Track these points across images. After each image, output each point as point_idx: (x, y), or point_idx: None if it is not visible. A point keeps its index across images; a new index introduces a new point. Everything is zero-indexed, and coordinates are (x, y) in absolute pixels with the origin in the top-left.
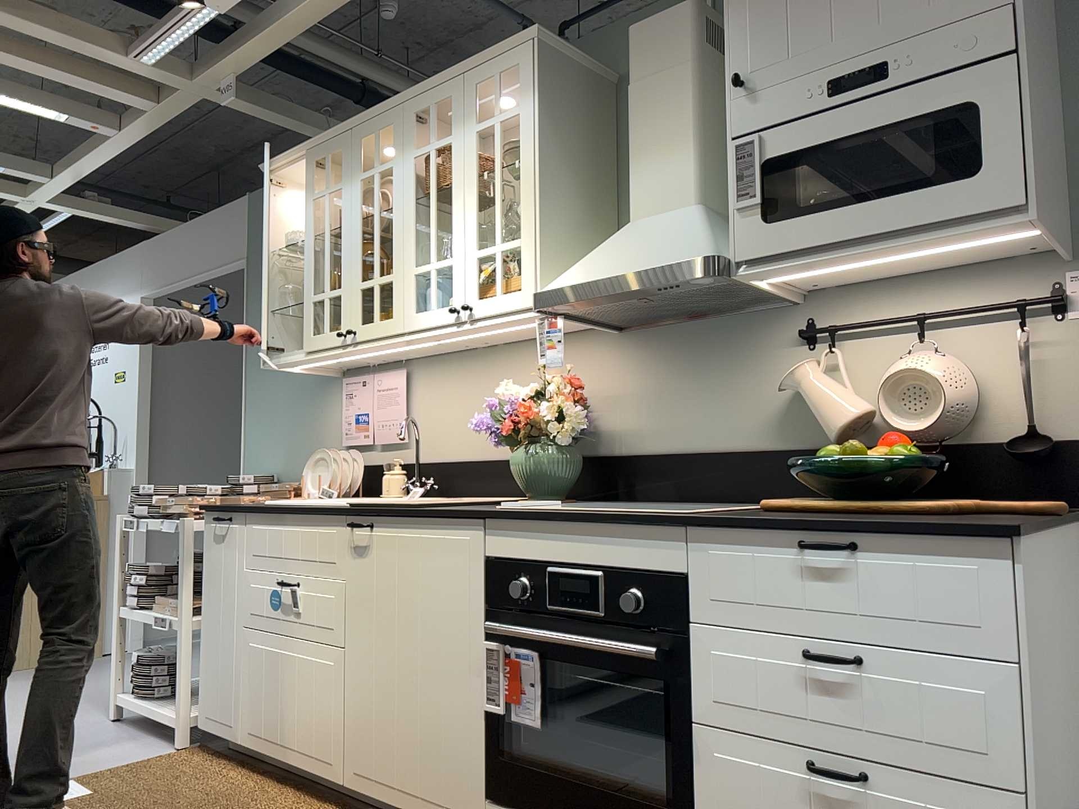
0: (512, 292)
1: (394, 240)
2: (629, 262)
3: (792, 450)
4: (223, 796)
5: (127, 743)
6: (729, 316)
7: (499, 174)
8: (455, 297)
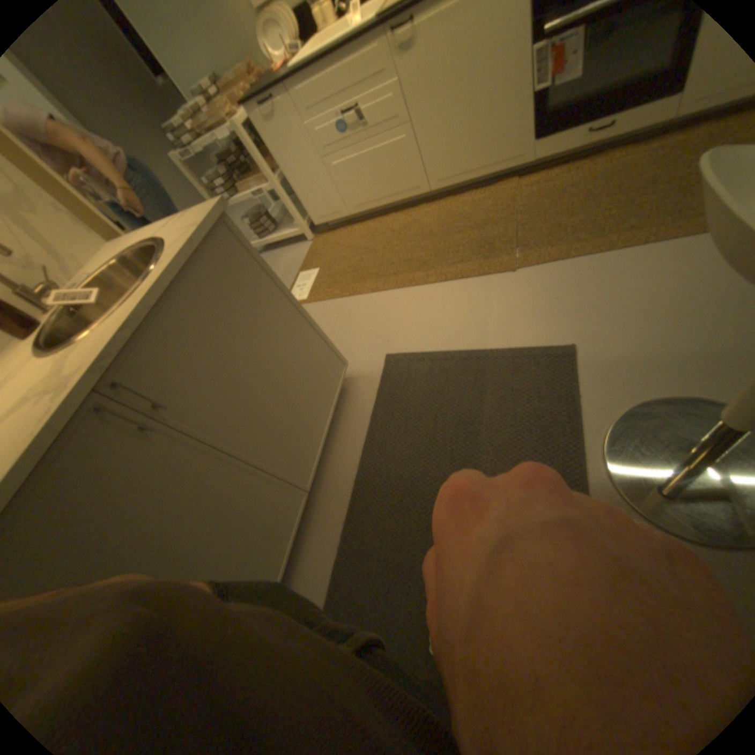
0: None
1: None
2: None
3: None
4: (372, 232)
5: (285, 253)
6: None
7: None
8: None
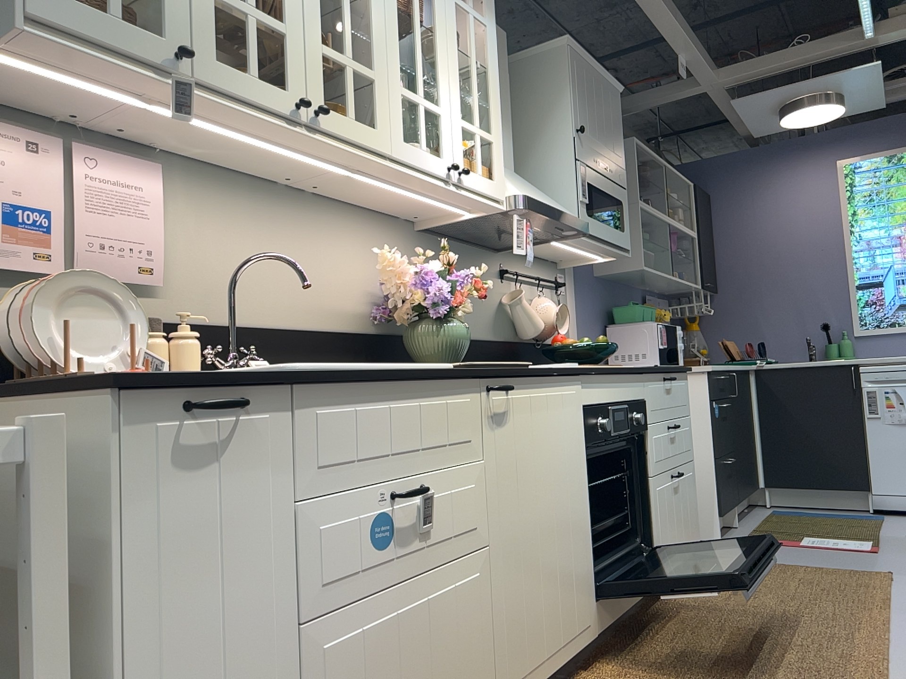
0: (490, 180)
1: (375, 31)
2: (550, 202)
3: (502, 341)
4: None
5: None
6: (474, 247)
7: (476, 64)
8: (447, 154)
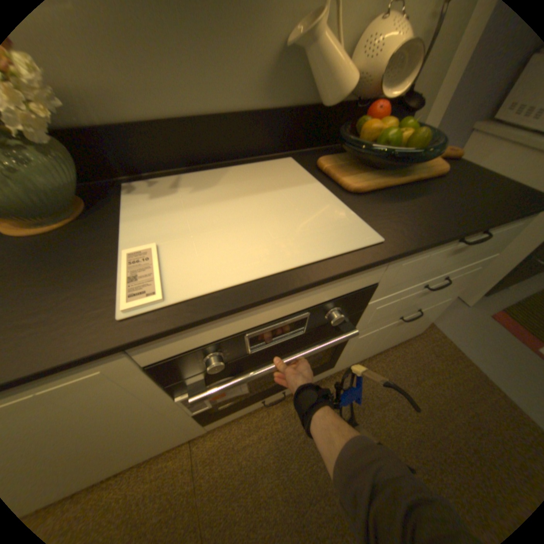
0: None
1: None
2: None
3: (281, 108)
4: None
5: None
6: None
7: None
8: None
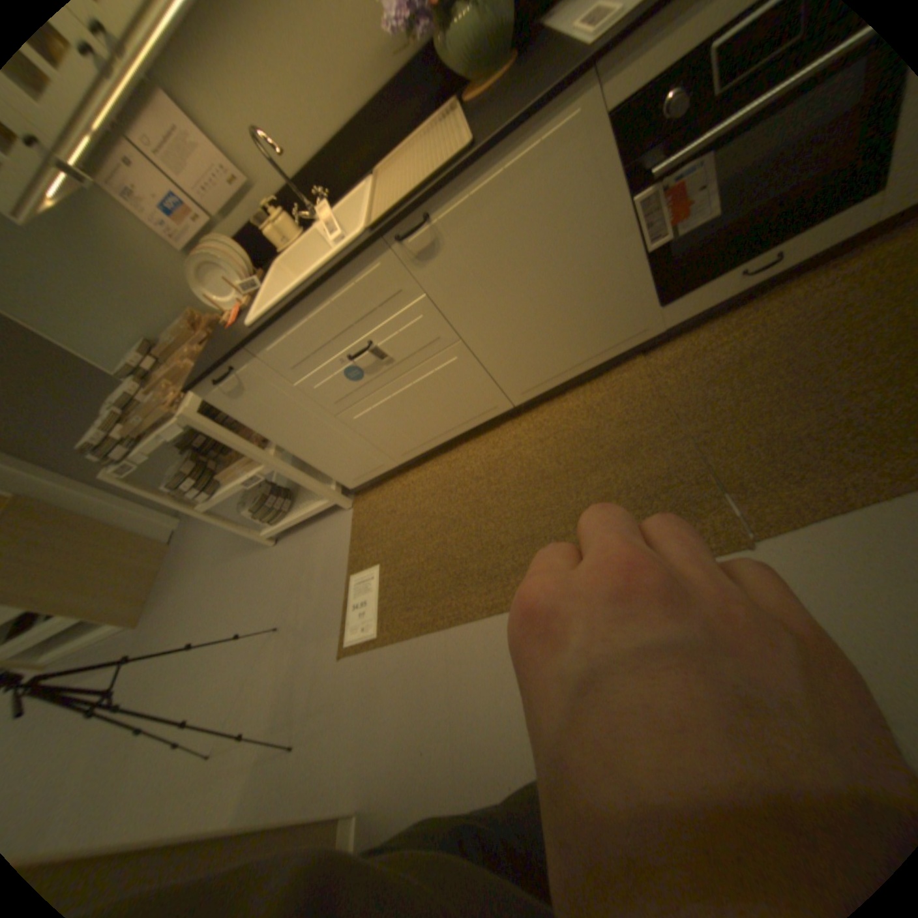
0: None
1: None
2: None
3: None
4: (444, 485)
5: (317, 538)
6: None
7: None
8: None
